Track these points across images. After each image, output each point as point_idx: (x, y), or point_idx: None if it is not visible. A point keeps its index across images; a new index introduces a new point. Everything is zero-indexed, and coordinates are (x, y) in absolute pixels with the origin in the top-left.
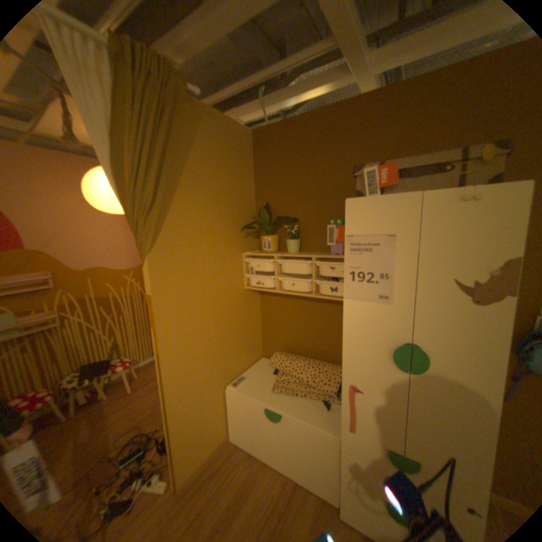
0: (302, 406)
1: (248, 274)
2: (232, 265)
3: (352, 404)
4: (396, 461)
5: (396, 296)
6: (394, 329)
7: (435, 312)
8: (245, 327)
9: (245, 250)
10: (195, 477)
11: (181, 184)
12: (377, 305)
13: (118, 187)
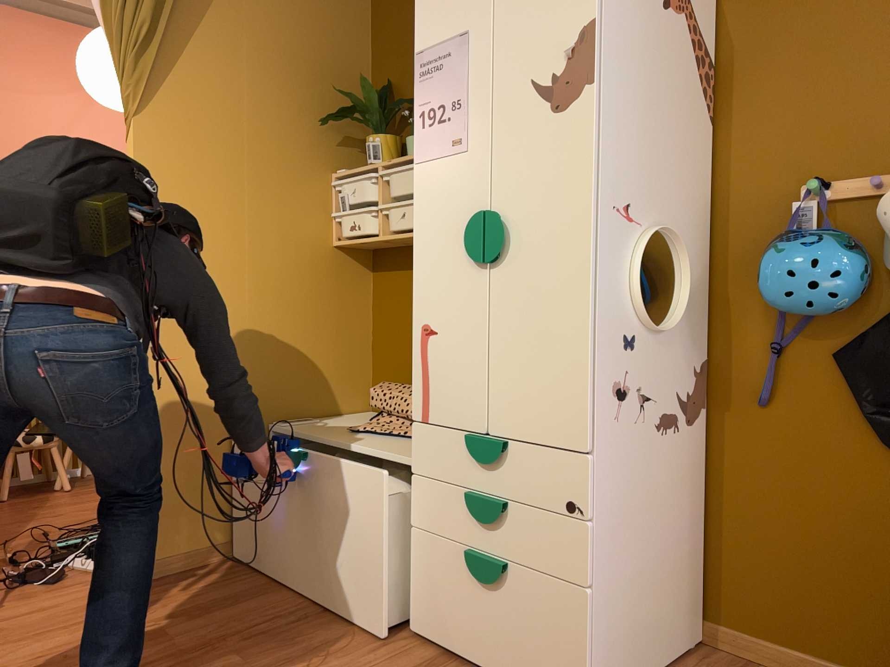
0: (386, 442)
1: (338, 216)
2: (301, 187)
3: (422, 364)
4: (472, 448)
5: (469, 135)
6: (469, 194)
7: (513, 145)
8: (323, 323)
9: (337, 168)
10: (172, 564)
11: (207, 20)
12: (450, 159)
13: (104, 11)
